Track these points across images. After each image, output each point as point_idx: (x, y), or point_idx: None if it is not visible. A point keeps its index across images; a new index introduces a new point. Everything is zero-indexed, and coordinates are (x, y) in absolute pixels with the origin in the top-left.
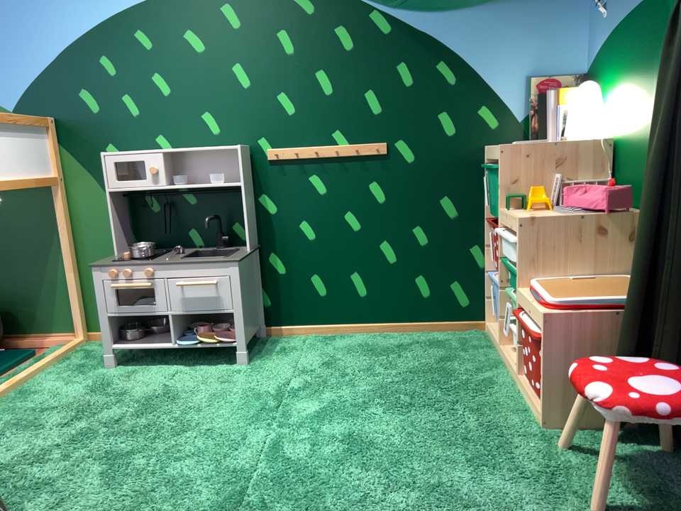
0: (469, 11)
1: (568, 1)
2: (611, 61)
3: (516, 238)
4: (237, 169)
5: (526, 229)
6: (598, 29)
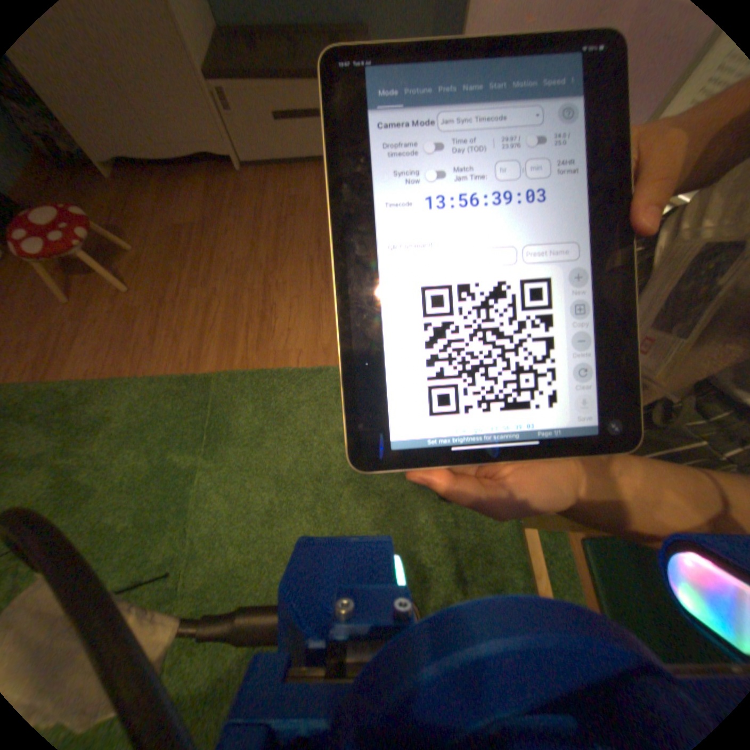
0: None
1: None
2: None
3: None
4: None
5: None
6: None
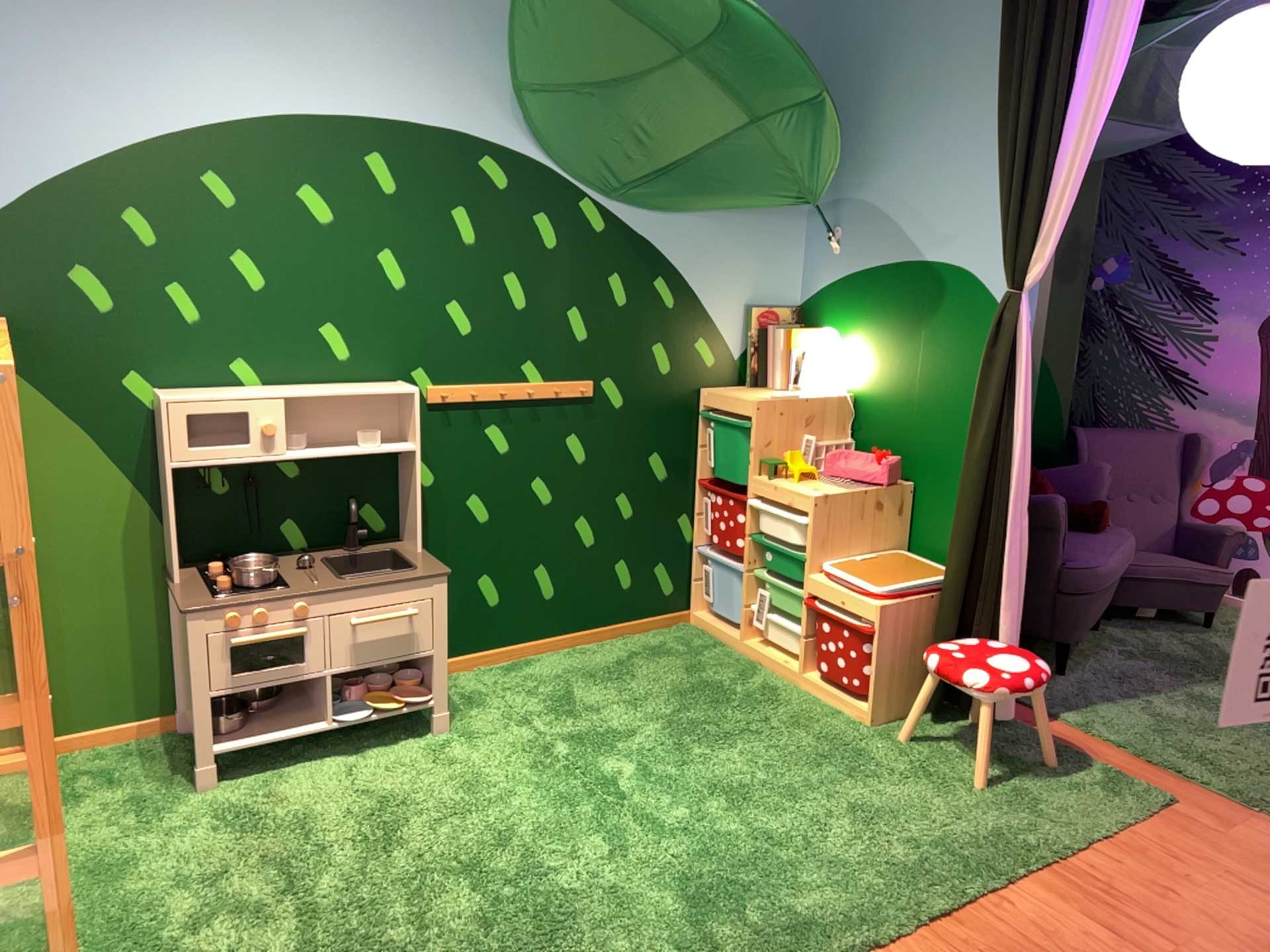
0: (693, 221)
1: (785, 224)
2: (844, 310)
3: (795, 517)
4: (388, 420)
5: (815, 508)
6: (820, 267)
